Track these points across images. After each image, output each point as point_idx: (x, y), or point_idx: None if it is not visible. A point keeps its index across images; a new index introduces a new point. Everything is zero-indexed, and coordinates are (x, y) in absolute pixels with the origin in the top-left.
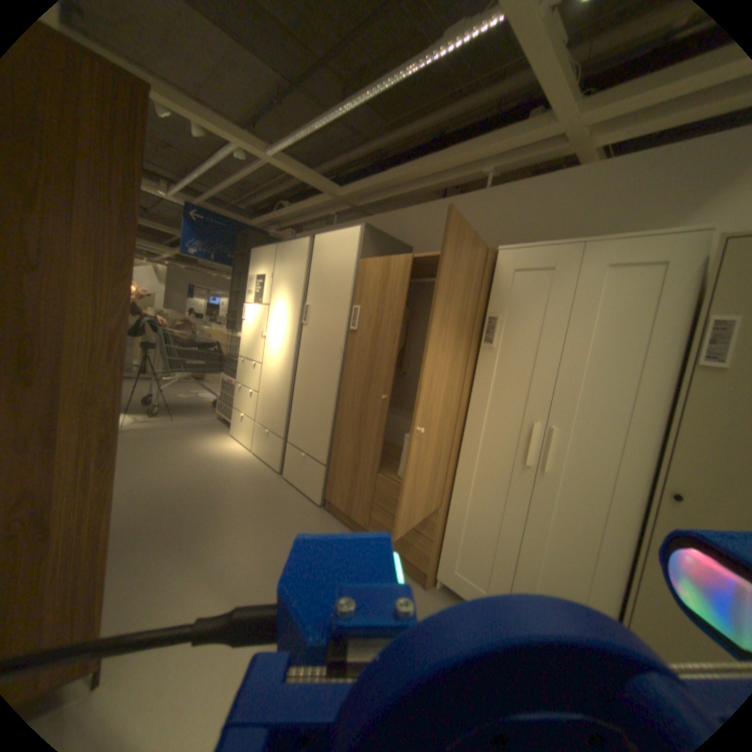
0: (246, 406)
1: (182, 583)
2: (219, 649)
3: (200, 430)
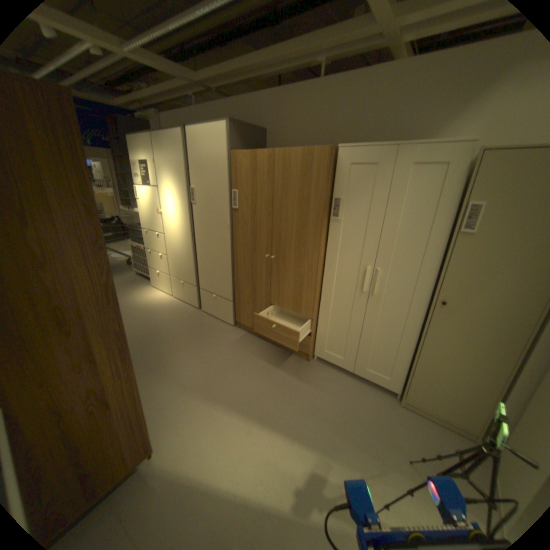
0: (162, 265)
1: (172, 391)
2: (210, 420)
3: (130, 286)
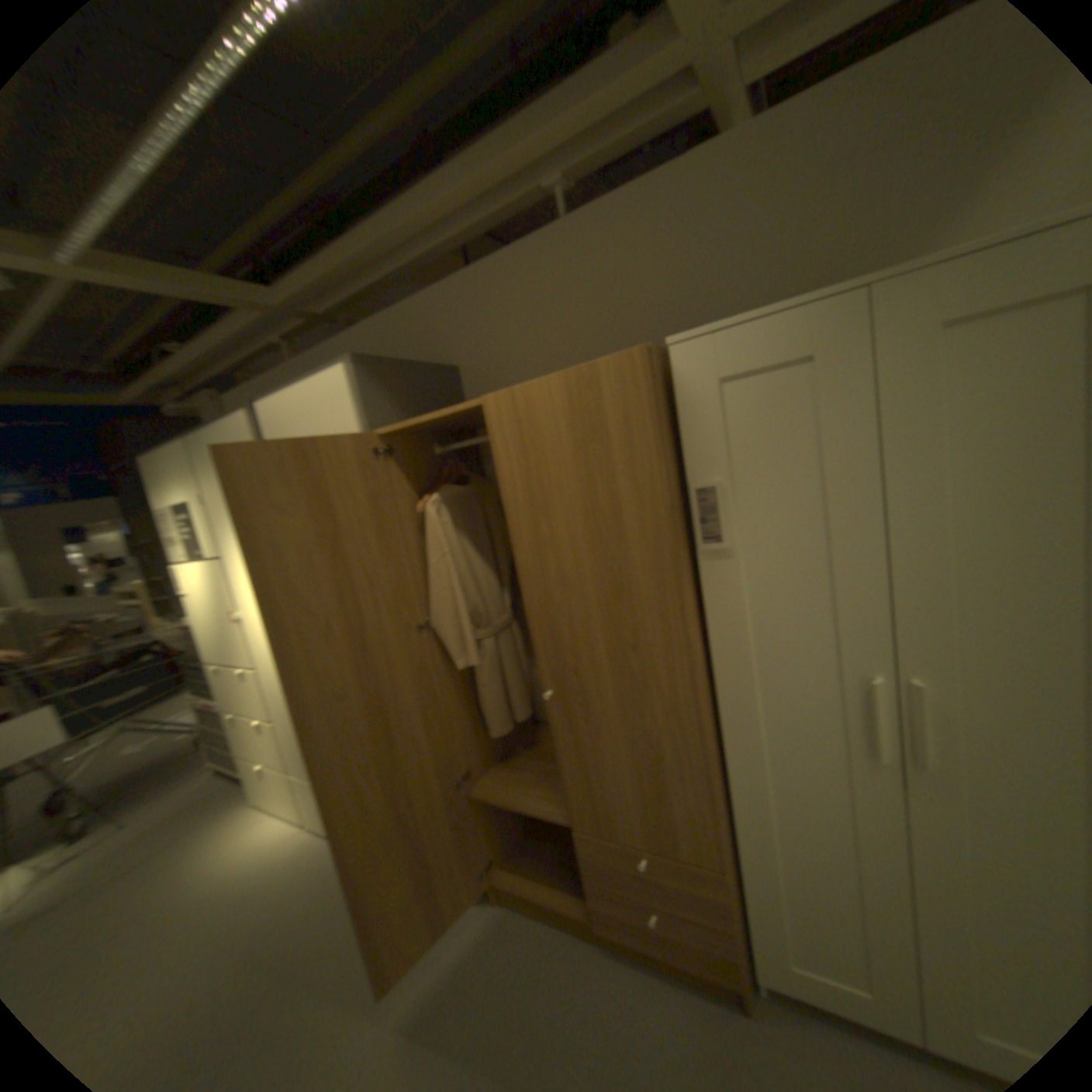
0: (258, 750)
1: None
2: None
3: (185, 821)
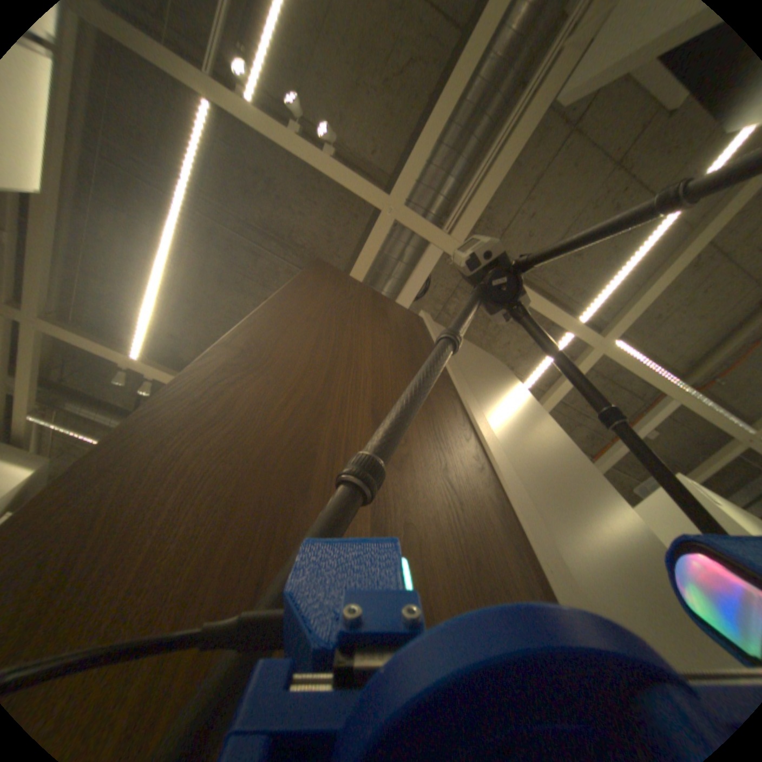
0: None
1: None
2: None
3: None
